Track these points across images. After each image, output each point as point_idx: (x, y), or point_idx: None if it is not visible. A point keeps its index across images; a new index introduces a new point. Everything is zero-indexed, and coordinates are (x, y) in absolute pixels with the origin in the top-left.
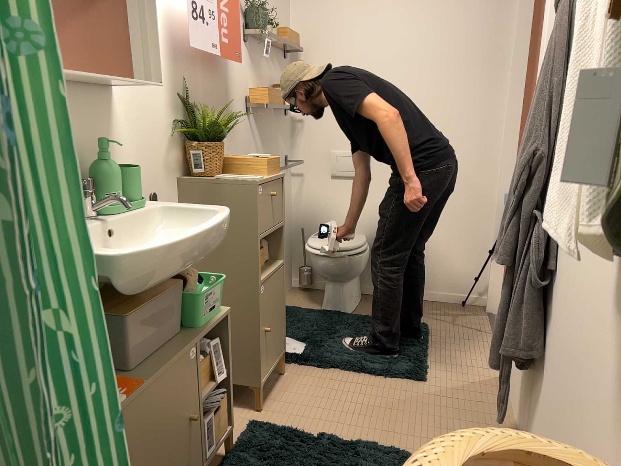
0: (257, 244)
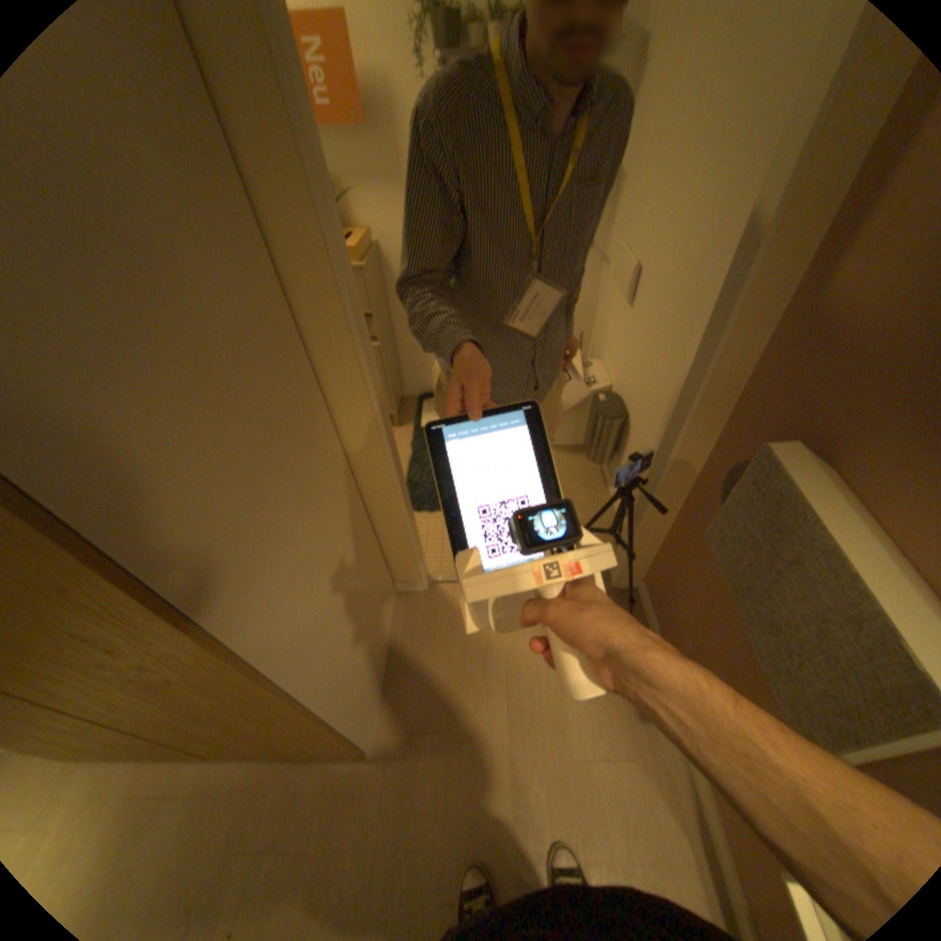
0: None
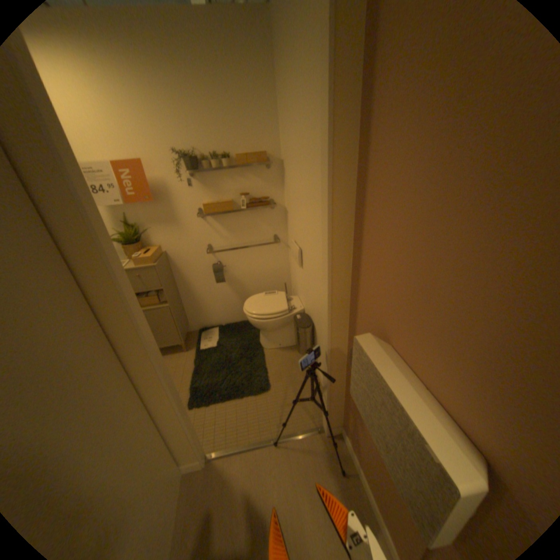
0: None
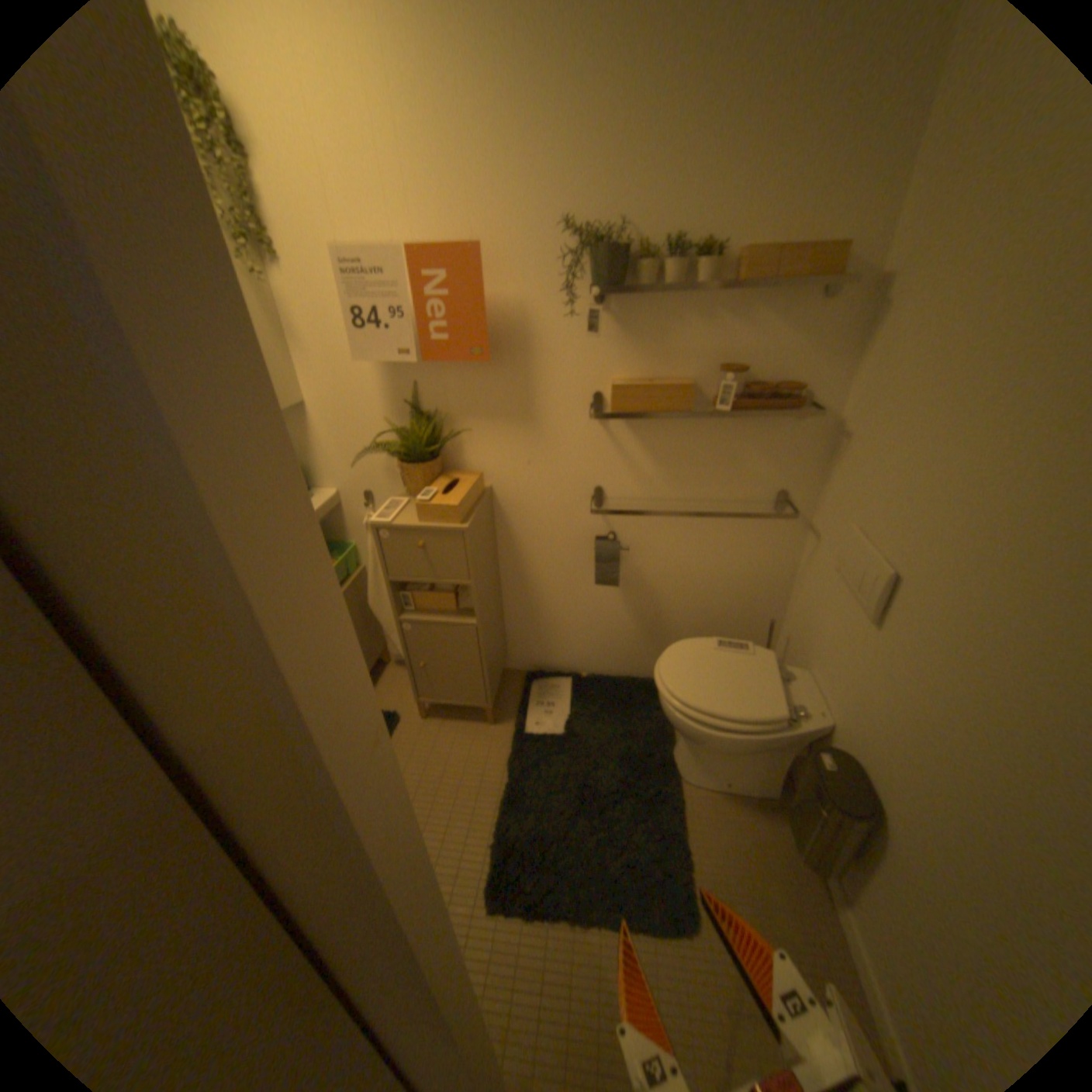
0: (386, 584)
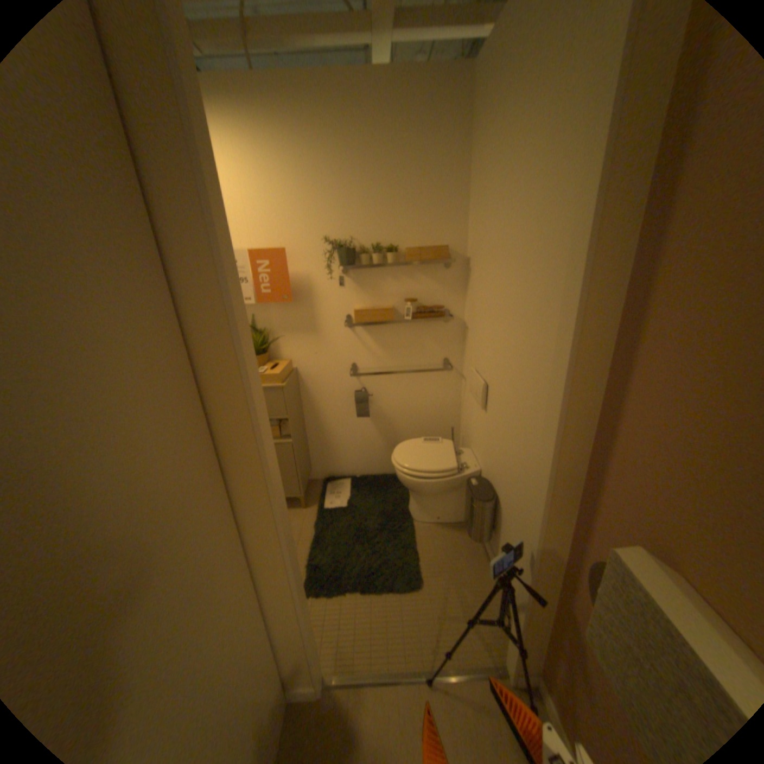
0: None
